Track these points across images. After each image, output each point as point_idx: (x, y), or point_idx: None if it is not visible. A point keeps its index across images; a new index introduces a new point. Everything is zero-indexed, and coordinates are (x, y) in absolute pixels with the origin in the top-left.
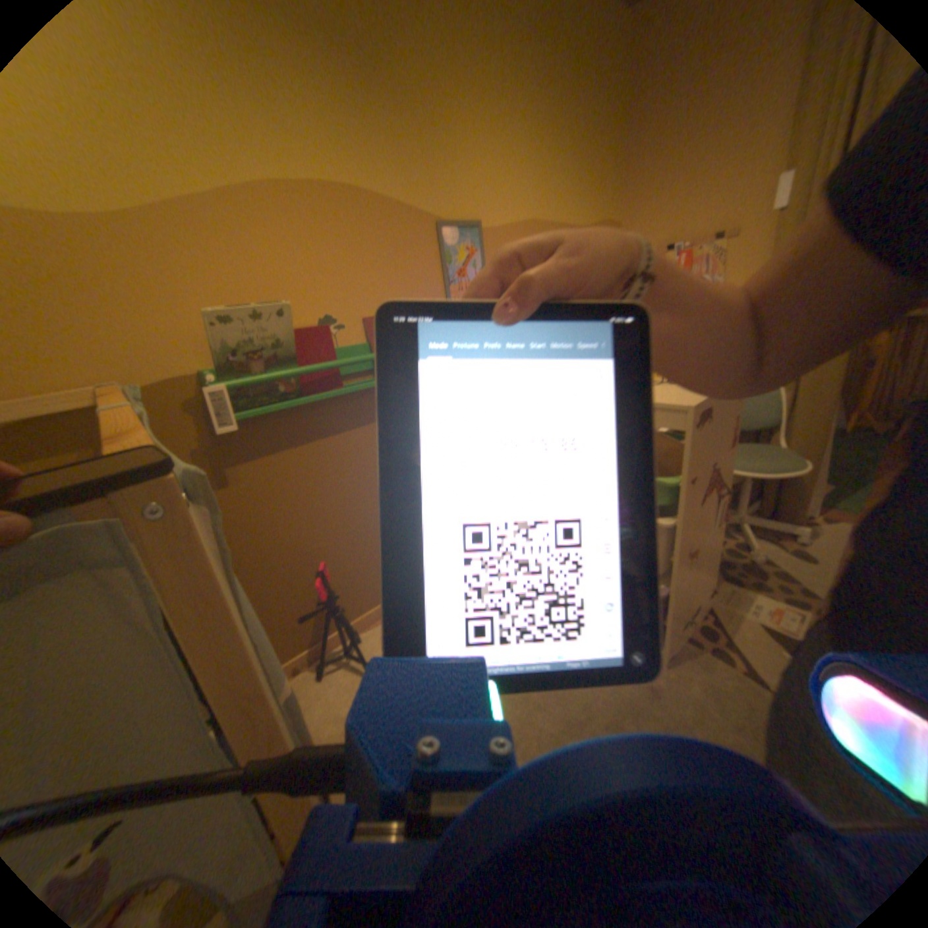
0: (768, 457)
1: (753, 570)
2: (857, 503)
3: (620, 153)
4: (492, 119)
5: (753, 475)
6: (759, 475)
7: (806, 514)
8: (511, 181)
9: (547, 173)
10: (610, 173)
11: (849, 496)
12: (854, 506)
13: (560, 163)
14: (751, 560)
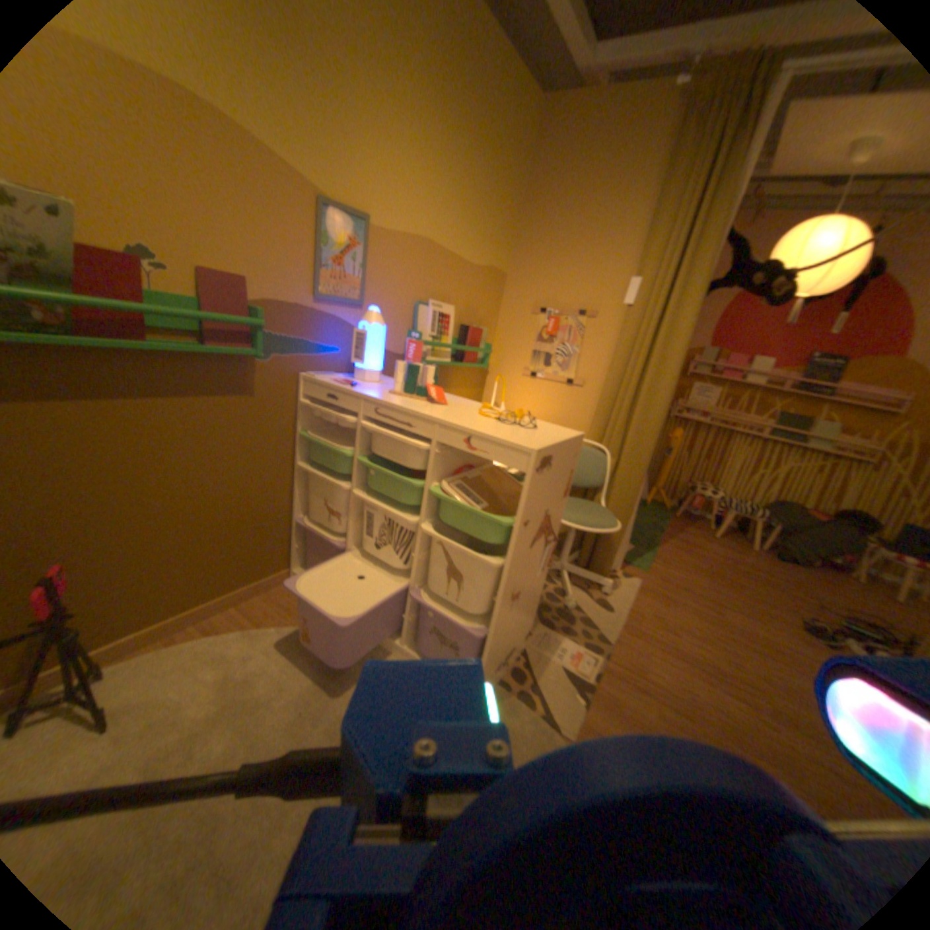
0: (591, 513)
1: (566, 615)
2: (648, 563)
3: (517, 214)
4: (402, 122)
5: (578, 528)
6: (583, 528)
7: (612, 568)
8: (412, 192)
9: (448, 201)
10: (506, 228)
11: (643, 557)
12: (646, 565)
13: (462, 197)
14: (565, 606)
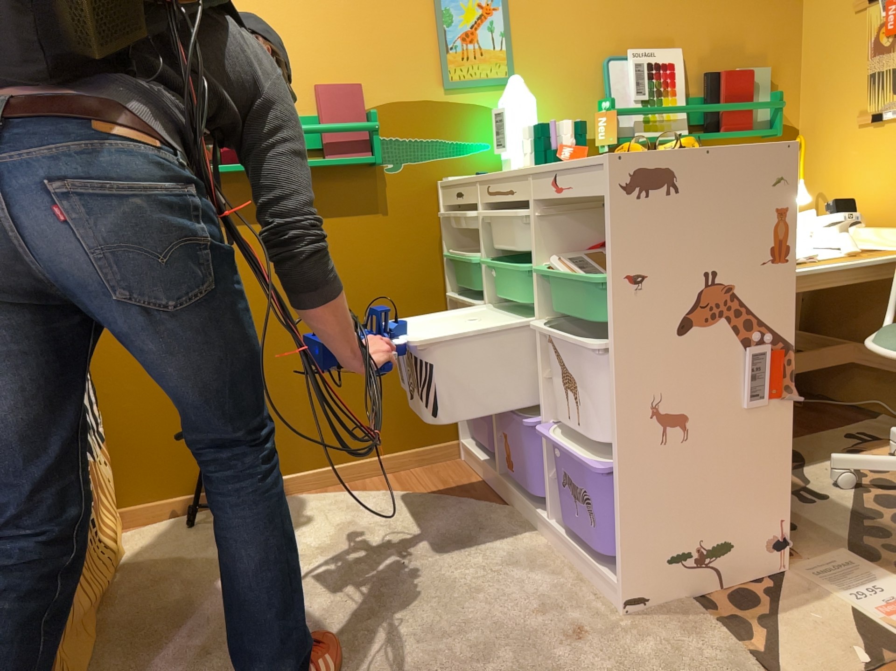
0: None
1: None
2: None
3: None
4: None
5: None
6: None
7: None
8: None
9: None
10: None
11: None
12: None
13: None
14: None
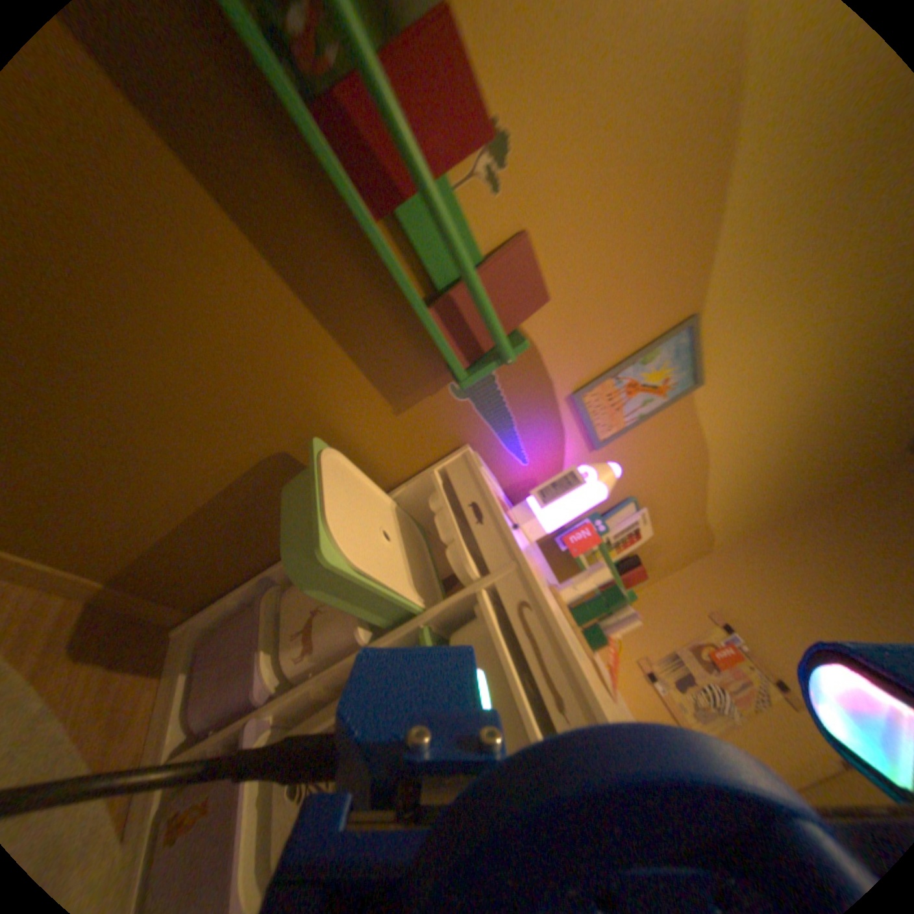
0: None
1: None
2: None
3: (781, 517)
4: (822, 346)
5: None
6: None
7: None
8: (752, 409)
9: (761, 449)
10: (762, 519)
11: None
12: None
13: (772, 458)
14: None
